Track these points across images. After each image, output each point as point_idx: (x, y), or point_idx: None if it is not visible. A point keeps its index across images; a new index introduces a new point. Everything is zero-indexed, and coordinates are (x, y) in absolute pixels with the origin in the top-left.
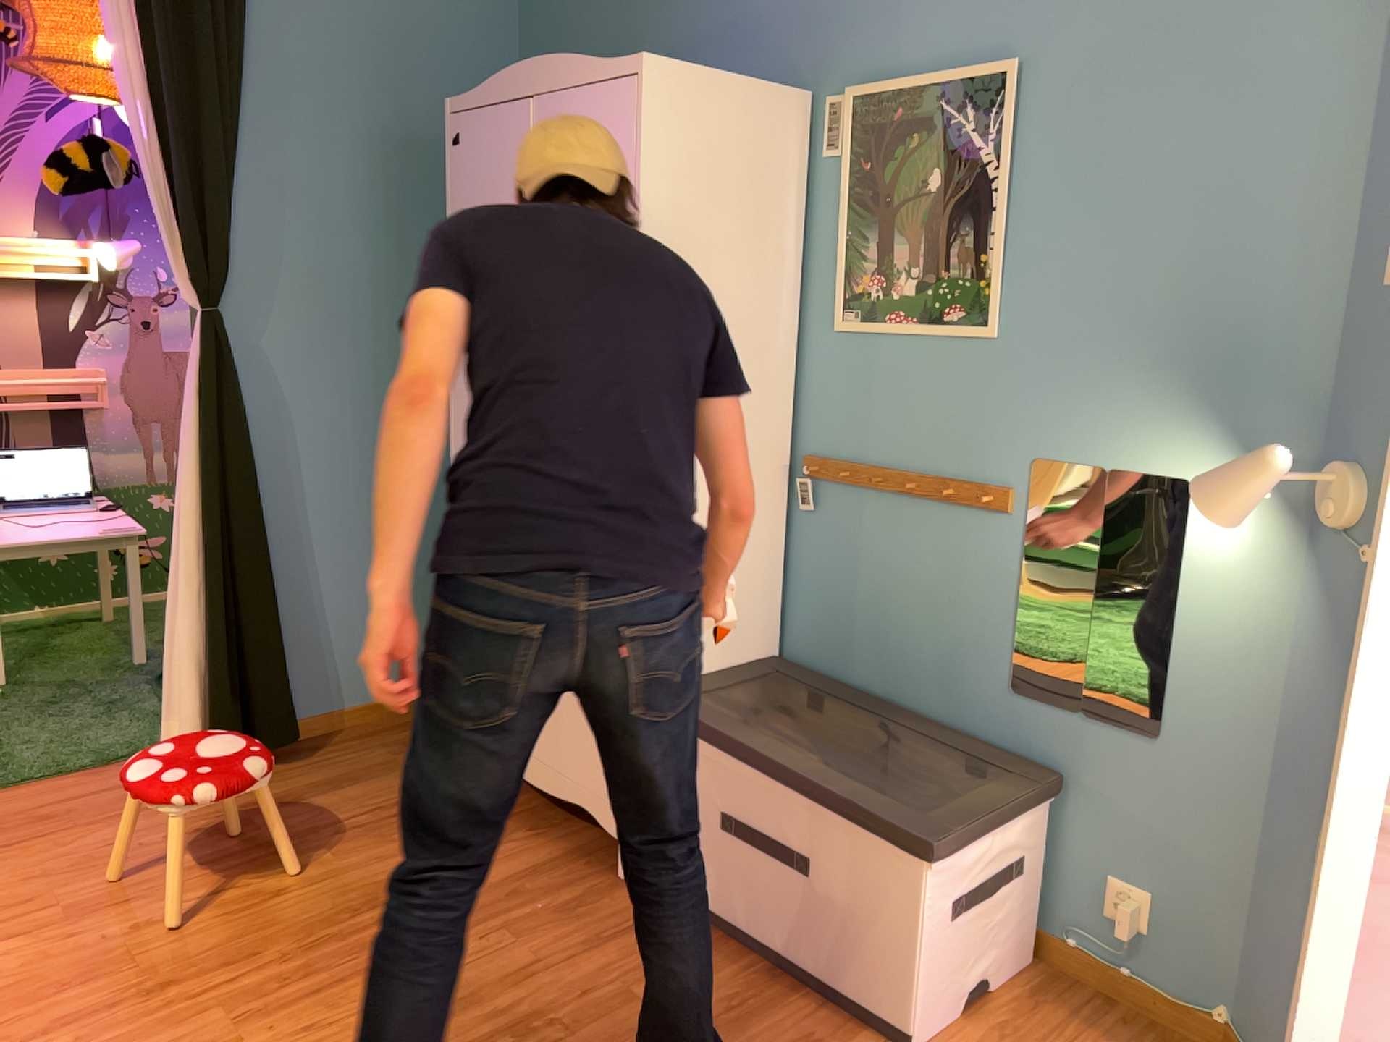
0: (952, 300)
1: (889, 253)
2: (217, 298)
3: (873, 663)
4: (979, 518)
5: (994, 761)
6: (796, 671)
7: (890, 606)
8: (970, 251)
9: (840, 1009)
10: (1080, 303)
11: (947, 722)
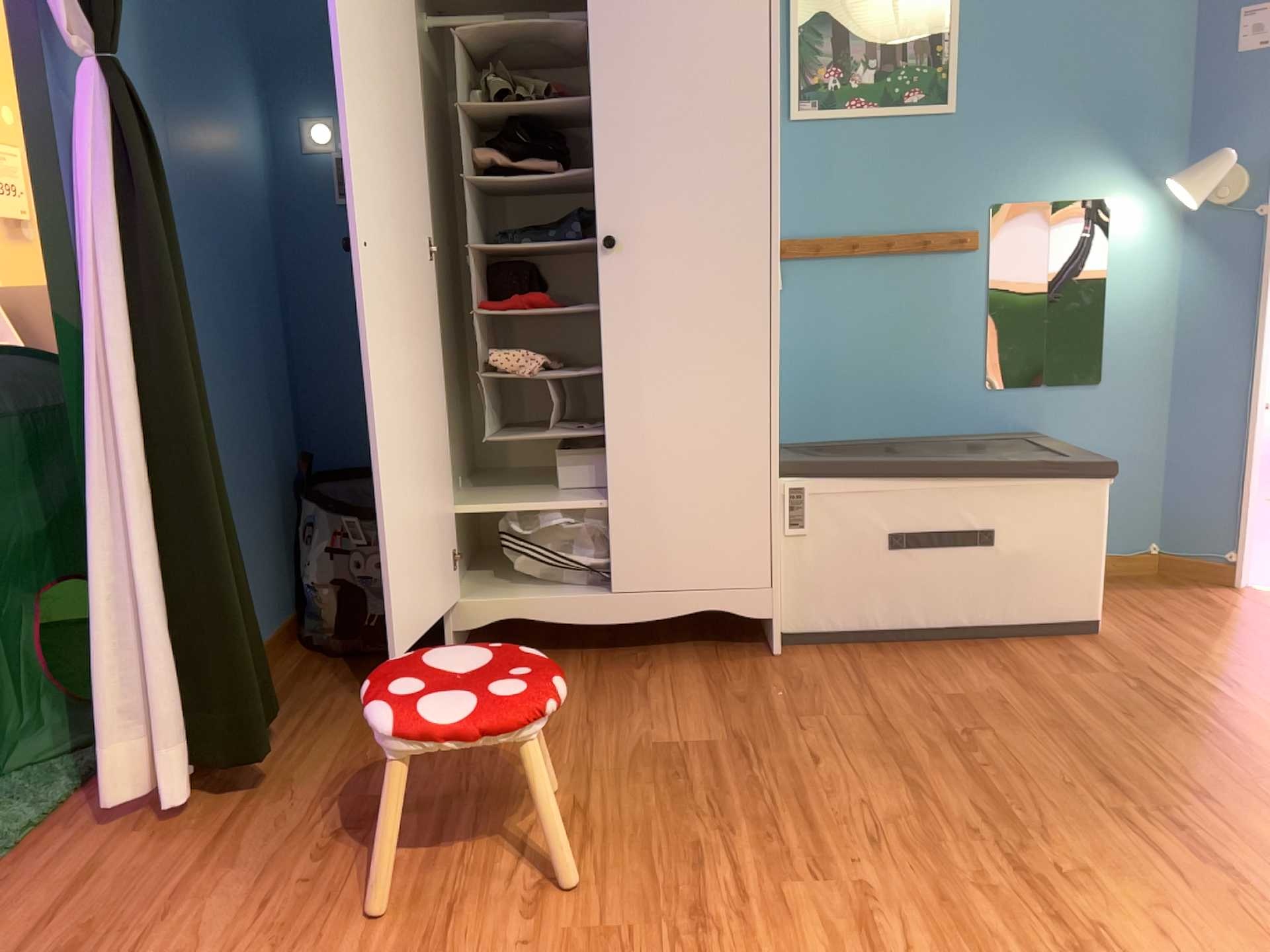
0: (912, 85)
1: (844, 47)
2: (115, 46)
3: (855, 408)
4: (947, 260)
5: (1002, 438)
6: (795, 434)
7: (867, 354)
8: (926, 43)
9: (1033, 640)
10: (1021, 81)
11: (930, 433)
